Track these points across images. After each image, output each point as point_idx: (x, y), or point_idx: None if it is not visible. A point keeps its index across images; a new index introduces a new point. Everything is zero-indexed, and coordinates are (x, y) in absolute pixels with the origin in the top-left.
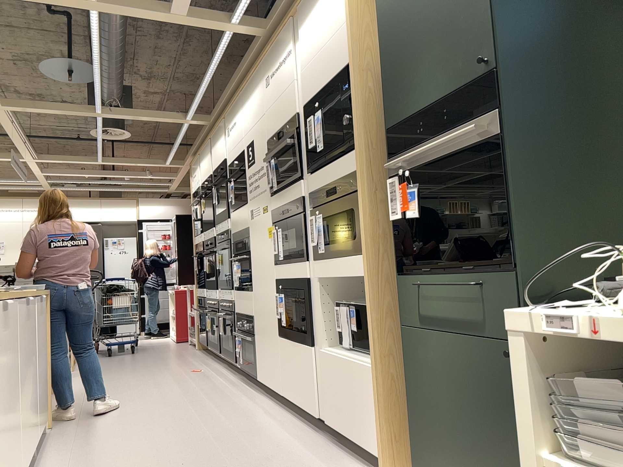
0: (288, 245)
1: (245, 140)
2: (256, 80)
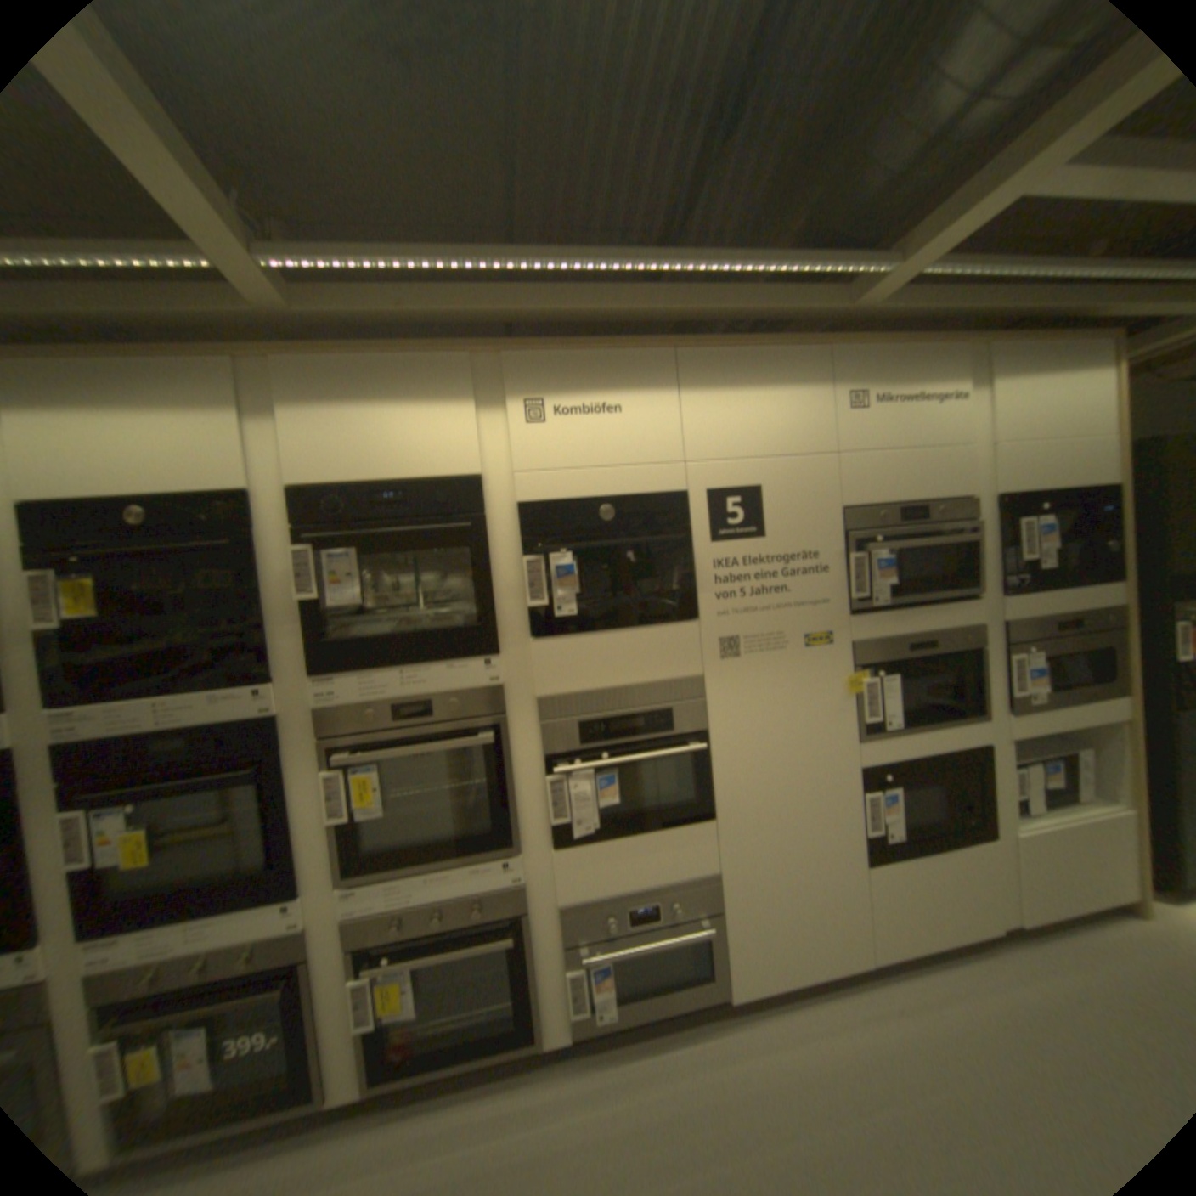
0: (915, 702)
1: (699, 471)
2: (791, 368)
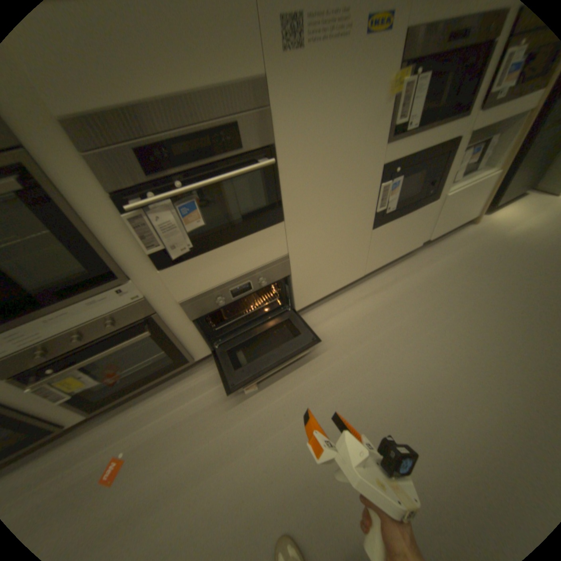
0: (431, 102)
1: None
2: None
